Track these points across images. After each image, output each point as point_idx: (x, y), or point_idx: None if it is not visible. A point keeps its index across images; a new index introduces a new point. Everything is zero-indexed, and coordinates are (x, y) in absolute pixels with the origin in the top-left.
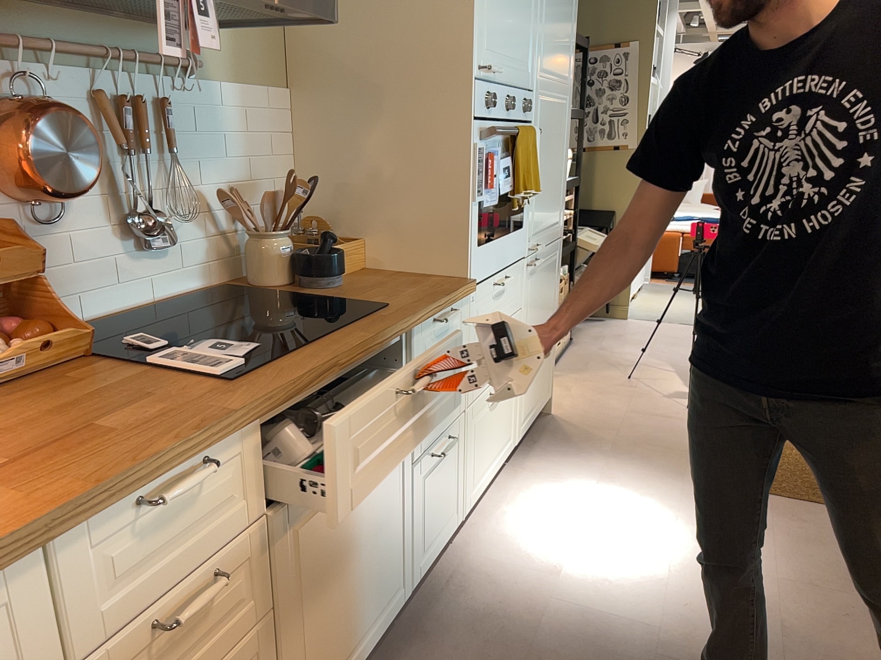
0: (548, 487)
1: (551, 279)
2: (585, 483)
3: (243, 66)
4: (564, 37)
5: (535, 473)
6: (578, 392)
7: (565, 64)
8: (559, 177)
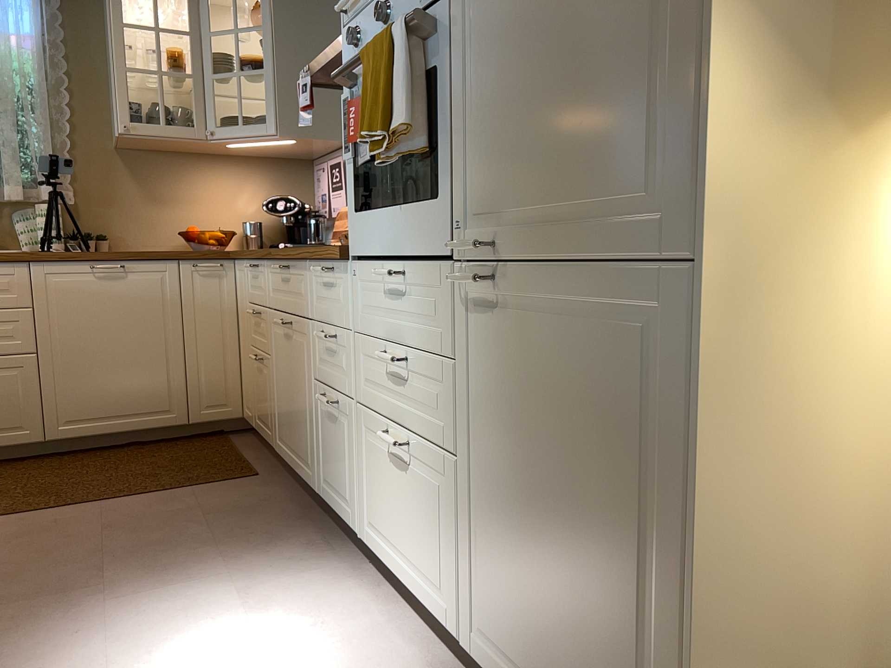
0: None
1: (611, 389)
2: None
3: None
4: None
5: None
6: None
7: None
8: (629, 41)
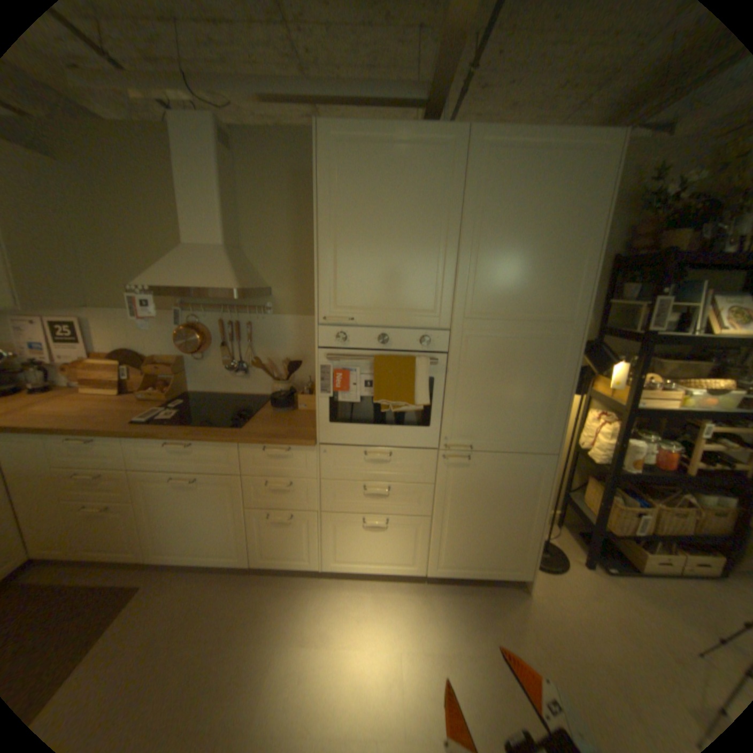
0: (409, 619)
1: (519, 484)
2: (428, 646)
3: (301, 307)
4: (543, 279)
5: (425, 605)
6: (600, 610)
7: (549, 303)
8: (539, 401)
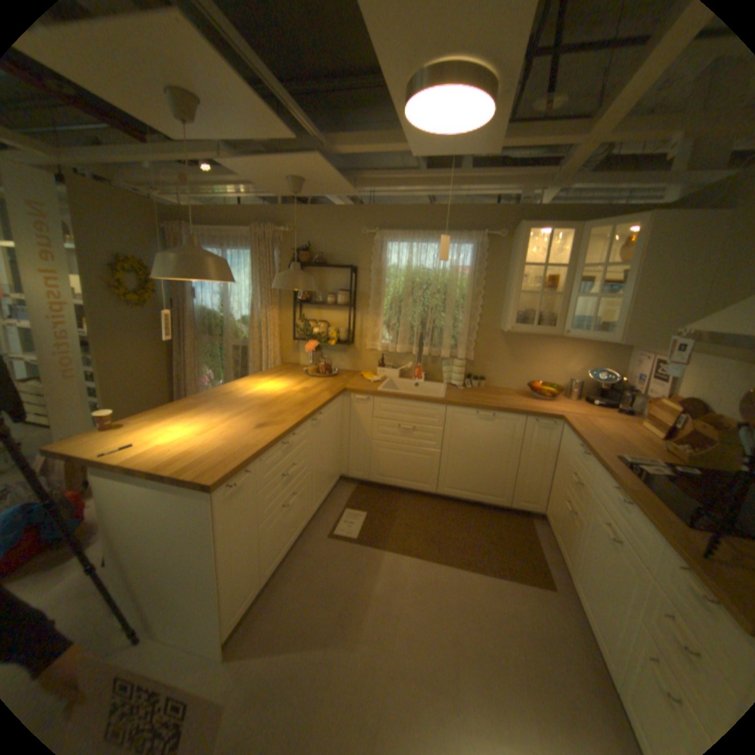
0: None
1: None
2: None
3: None
4: None
5: None
6: None
7: None
8: None
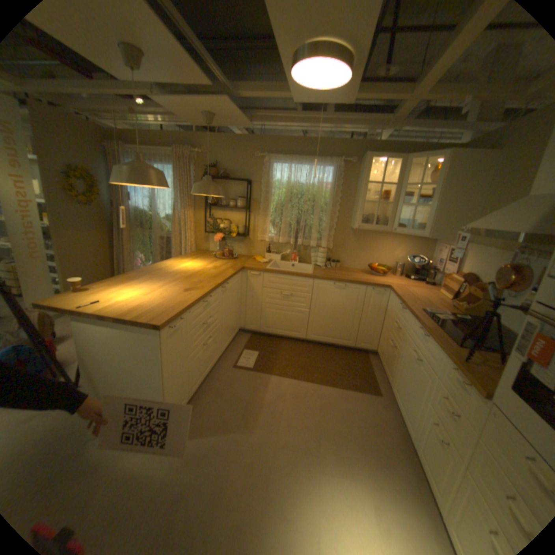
0: None
1: None
2: None
3: None
4: None
5: None
6: None
7: None
8: None
